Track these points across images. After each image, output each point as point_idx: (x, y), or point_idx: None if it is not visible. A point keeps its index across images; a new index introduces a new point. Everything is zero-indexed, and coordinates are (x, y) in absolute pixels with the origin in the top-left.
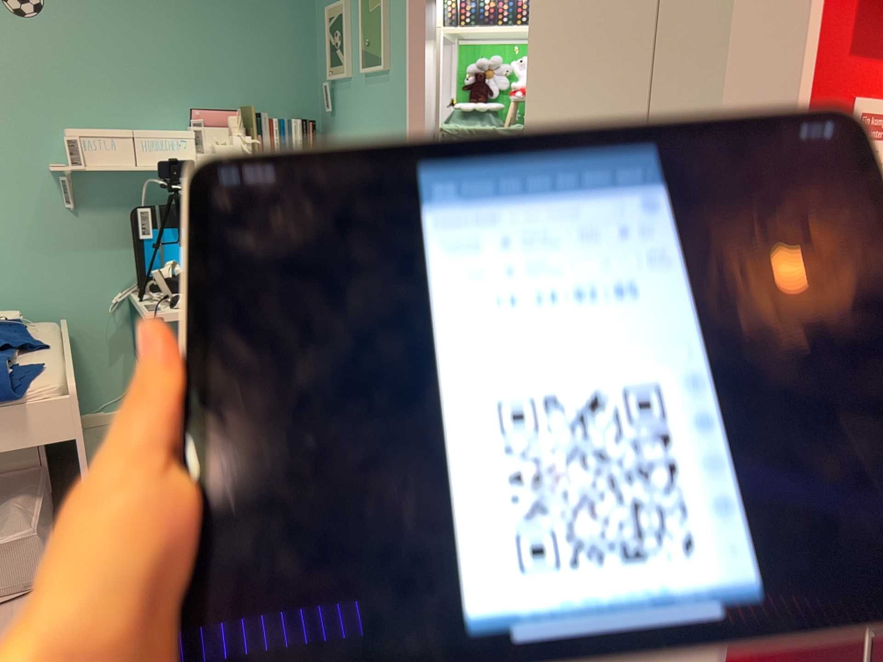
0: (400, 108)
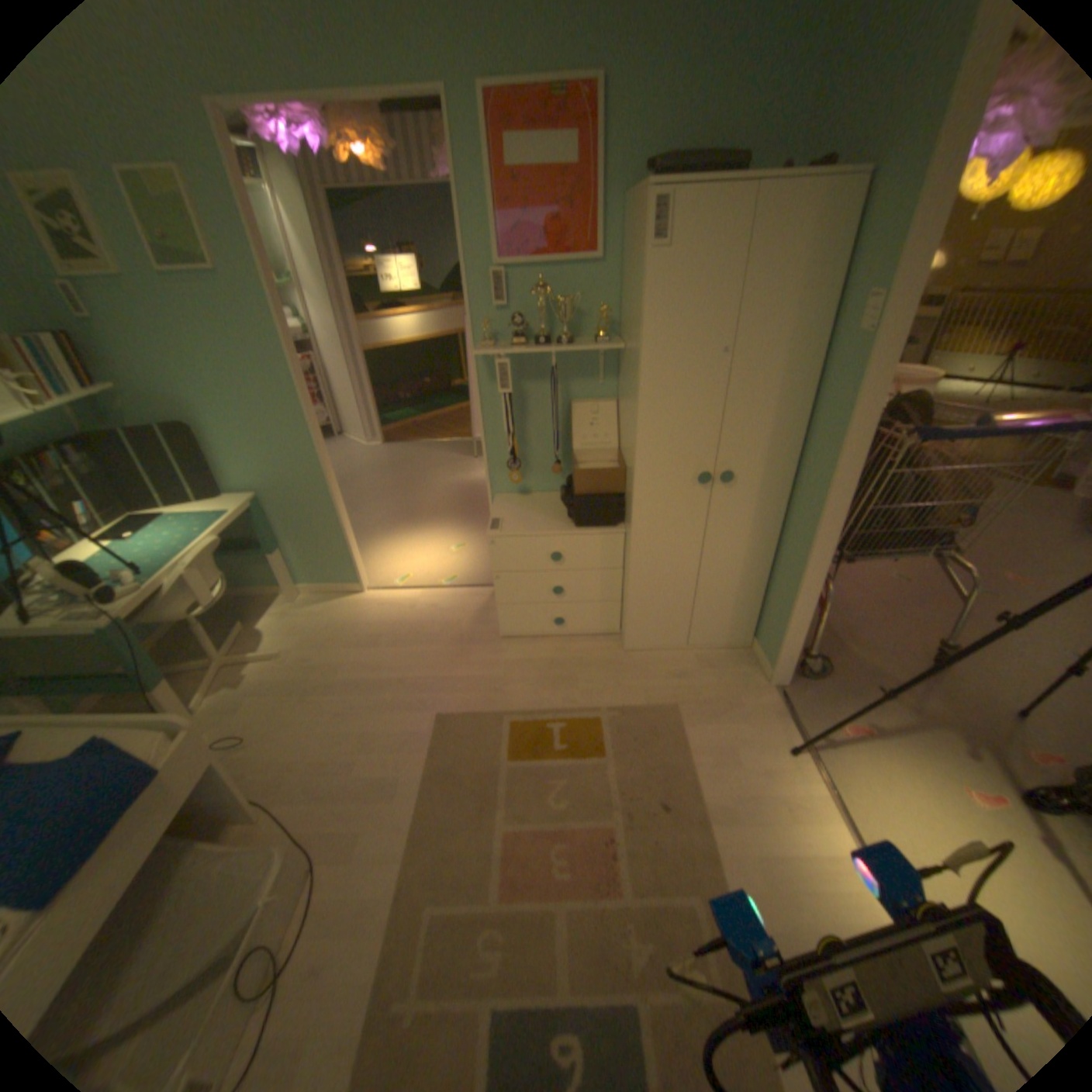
0: (256, 312)
